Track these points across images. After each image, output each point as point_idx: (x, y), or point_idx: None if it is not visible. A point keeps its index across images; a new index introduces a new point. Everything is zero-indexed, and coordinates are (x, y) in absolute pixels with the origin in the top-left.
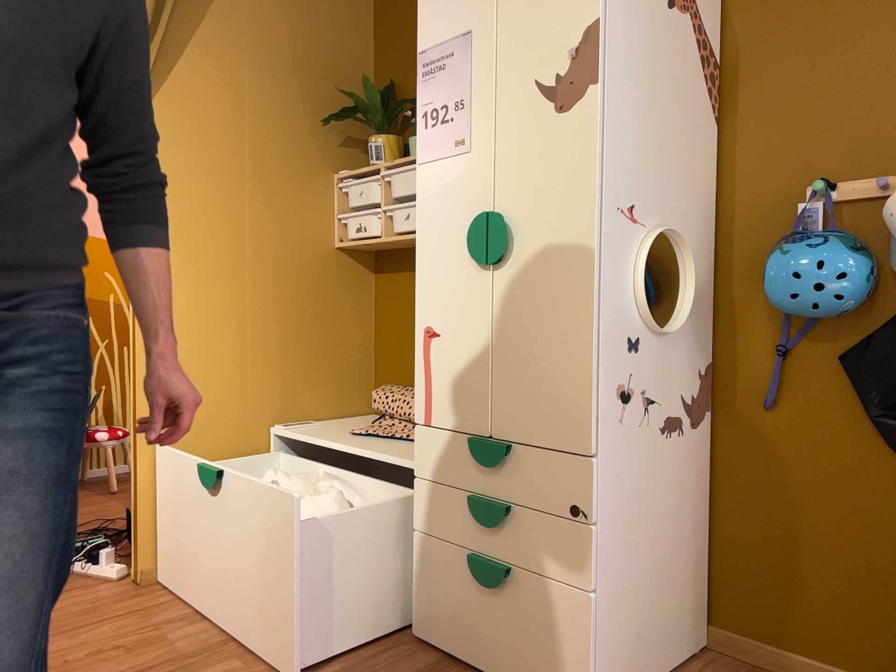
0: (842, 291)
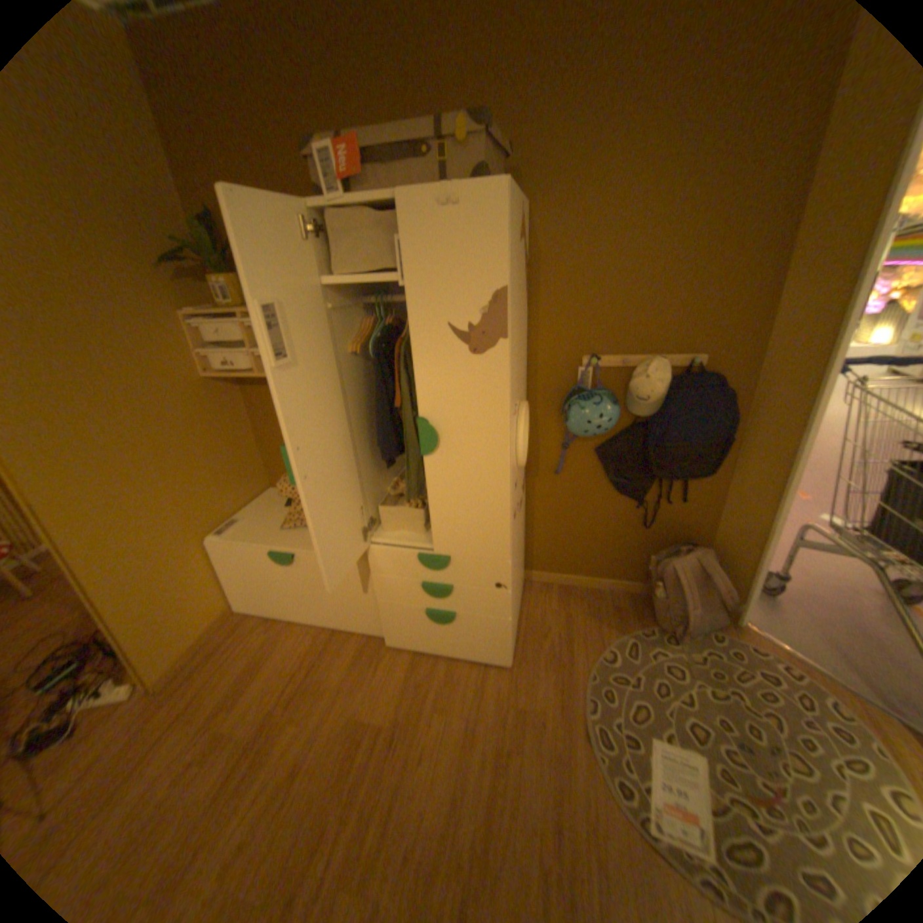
0: (607, 427)
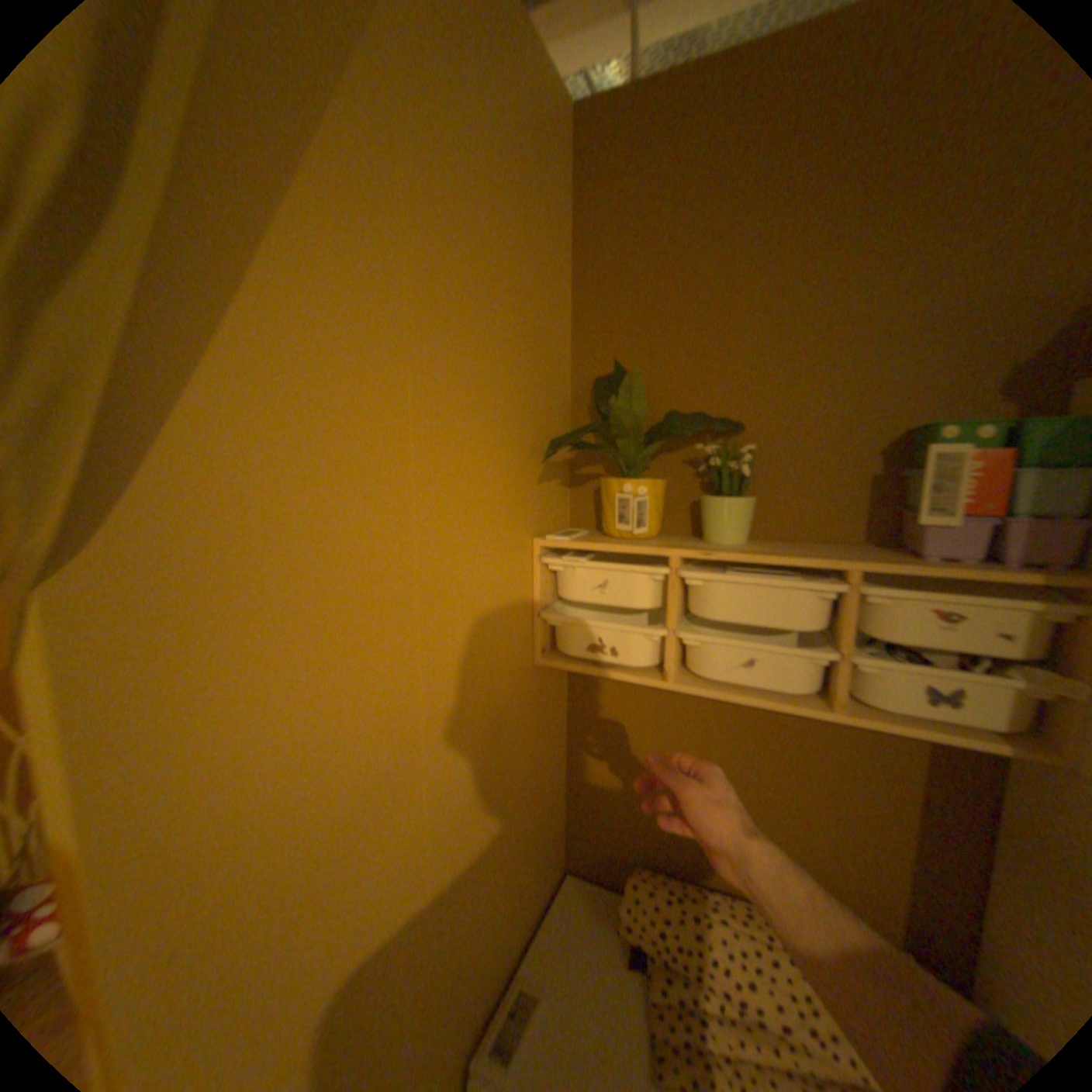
0: None
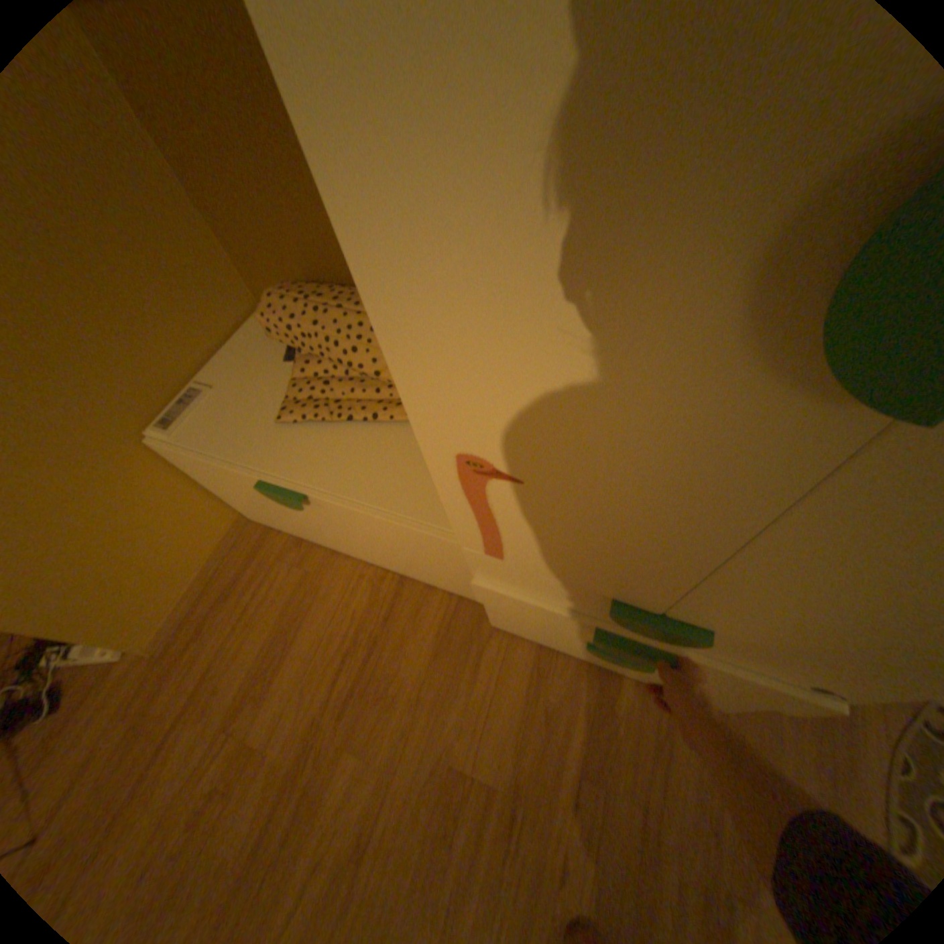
0: None
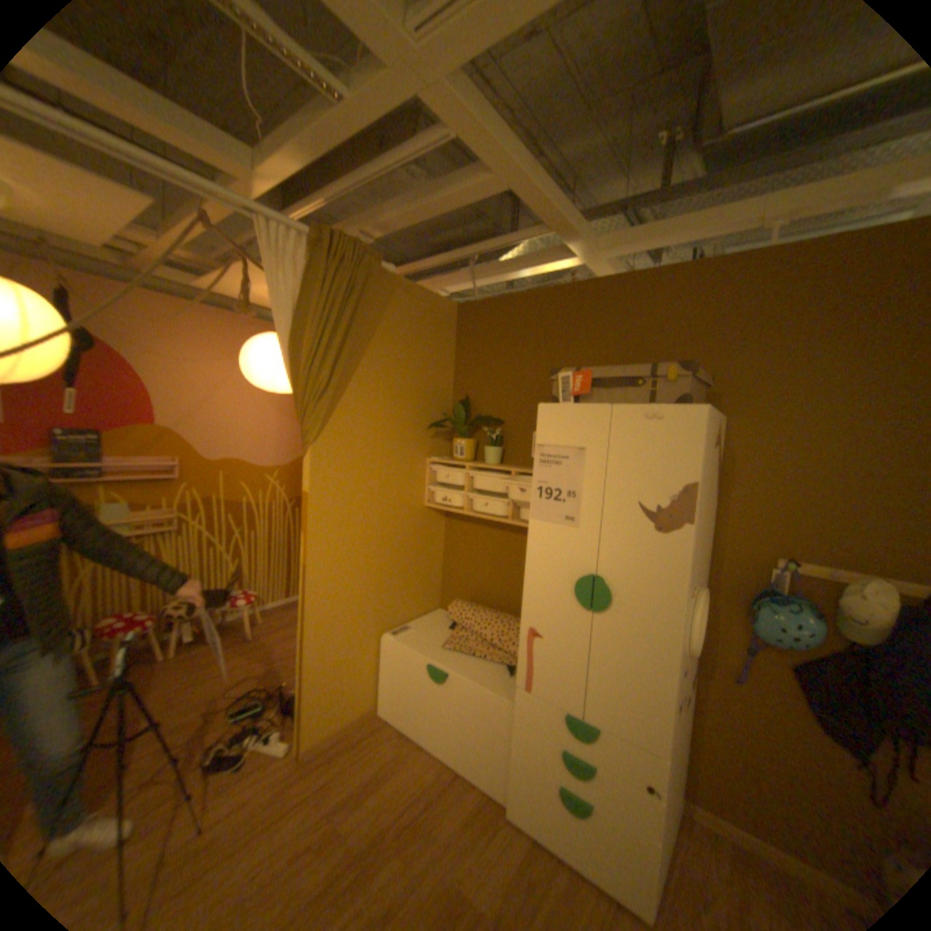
0: (810, 643)
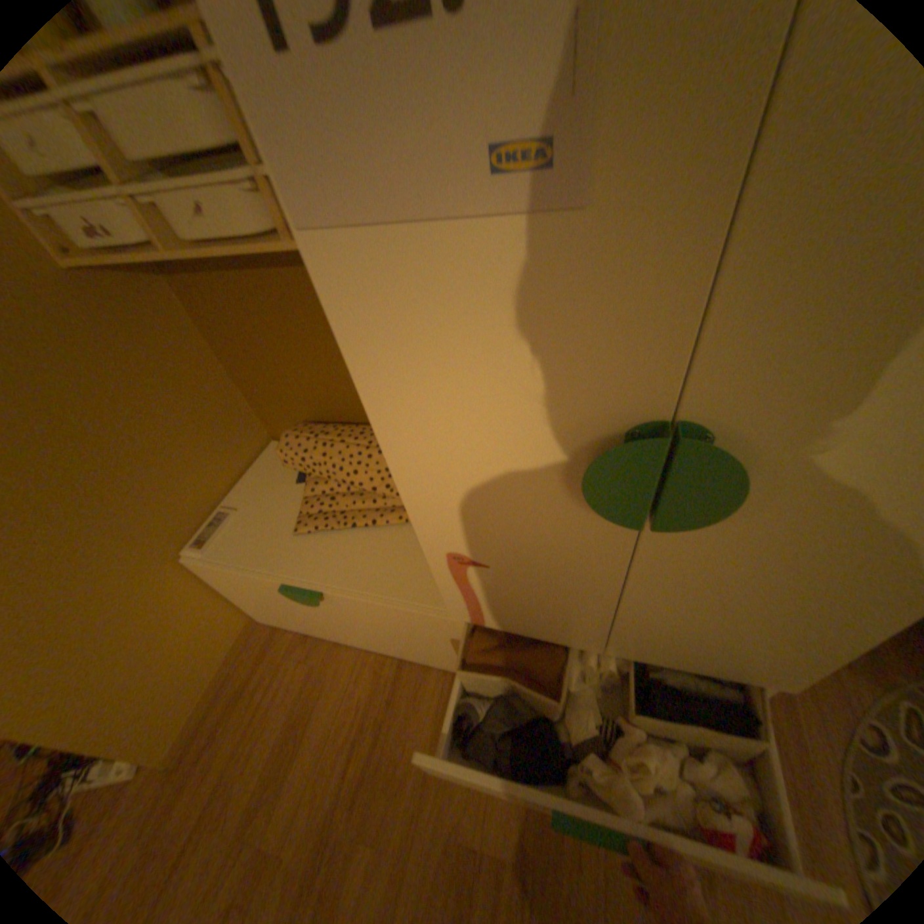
0: None
